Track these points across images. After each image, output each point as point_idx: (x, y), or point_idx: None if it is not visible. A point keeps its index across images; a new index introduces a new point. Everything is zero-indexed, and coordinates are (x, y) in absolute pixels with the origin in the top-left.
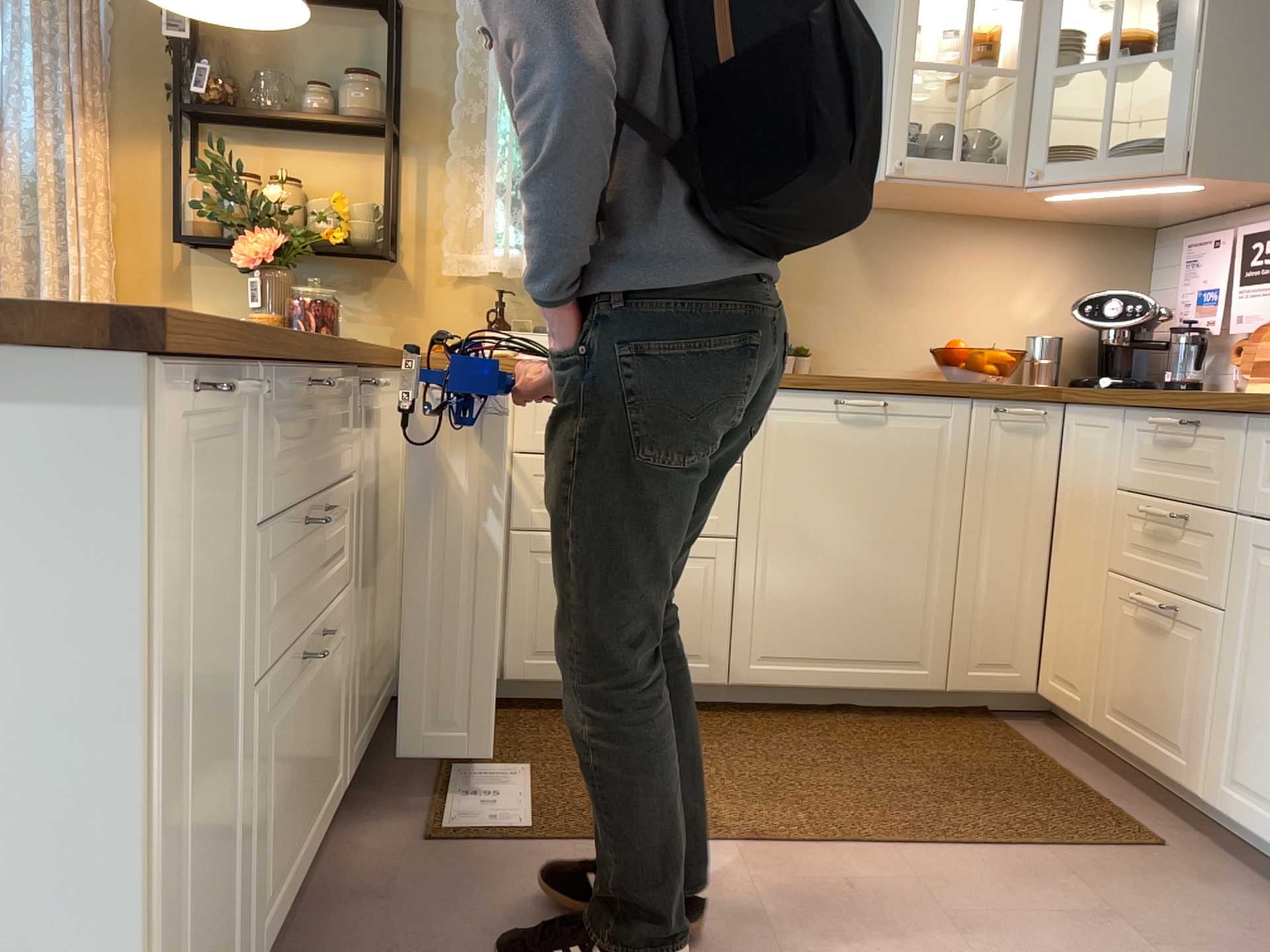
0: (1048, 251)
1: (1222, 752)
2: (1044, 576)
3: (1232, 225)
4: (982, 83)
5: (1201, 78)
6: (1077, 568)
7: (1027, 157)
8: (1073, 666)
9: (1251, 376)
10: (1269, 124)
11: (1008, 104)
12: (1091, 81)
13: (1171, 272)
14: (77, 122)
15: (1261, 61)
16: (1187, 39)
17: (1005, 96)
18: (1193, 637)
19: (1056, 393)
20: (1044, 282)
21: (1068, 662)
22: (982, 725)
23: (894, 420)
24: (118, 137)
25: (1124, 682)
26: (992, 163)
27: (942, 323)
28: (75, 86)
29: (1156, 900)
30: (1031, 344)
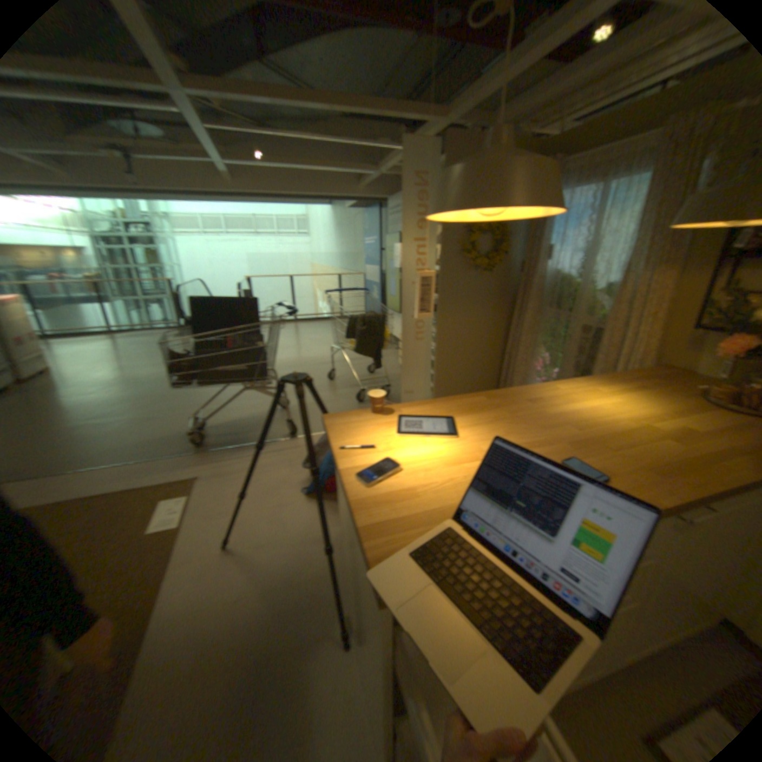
0: None
1: None
2: None
3: None
4: None
5: None
6: None
7: None
8: None
9: None
10: None
11: None
12: None
13: None
14: (658, 266)
15: None
16: None
17: None
18: None
19: None
20: None
21: None
22: None
23: None
24: (685, 266)
25: None
26: None
27: None
28: (663, 248)
29: None
30: None
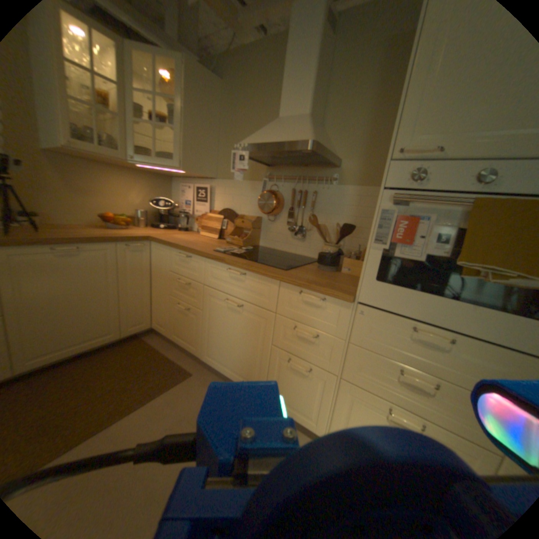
0: (136, 180)
1: (202, 347)
2: (147, 294)
3: (190, 182)
4: (101, 112)
5: (180, 137)
6: (157, 293)
7: (123, 149)
8: (159, 321)
9: (199, 228)
10: (199, 157)
11: (113, 124)
12: (144, 122)
13: (175, 191)
14: None
15: (196, 136)
16: (175, 122)
17: (111, 120)
18: (192, 316)
19: (144, 238)
20: (136, 190)
21: (157, 320)
22: (132, 344)
23: (79, 254)
24: None
25: (174, 327)
26: (109, 147)
27: (98, 203)
28: None
29: (190, 401)
30: (134, 213)
